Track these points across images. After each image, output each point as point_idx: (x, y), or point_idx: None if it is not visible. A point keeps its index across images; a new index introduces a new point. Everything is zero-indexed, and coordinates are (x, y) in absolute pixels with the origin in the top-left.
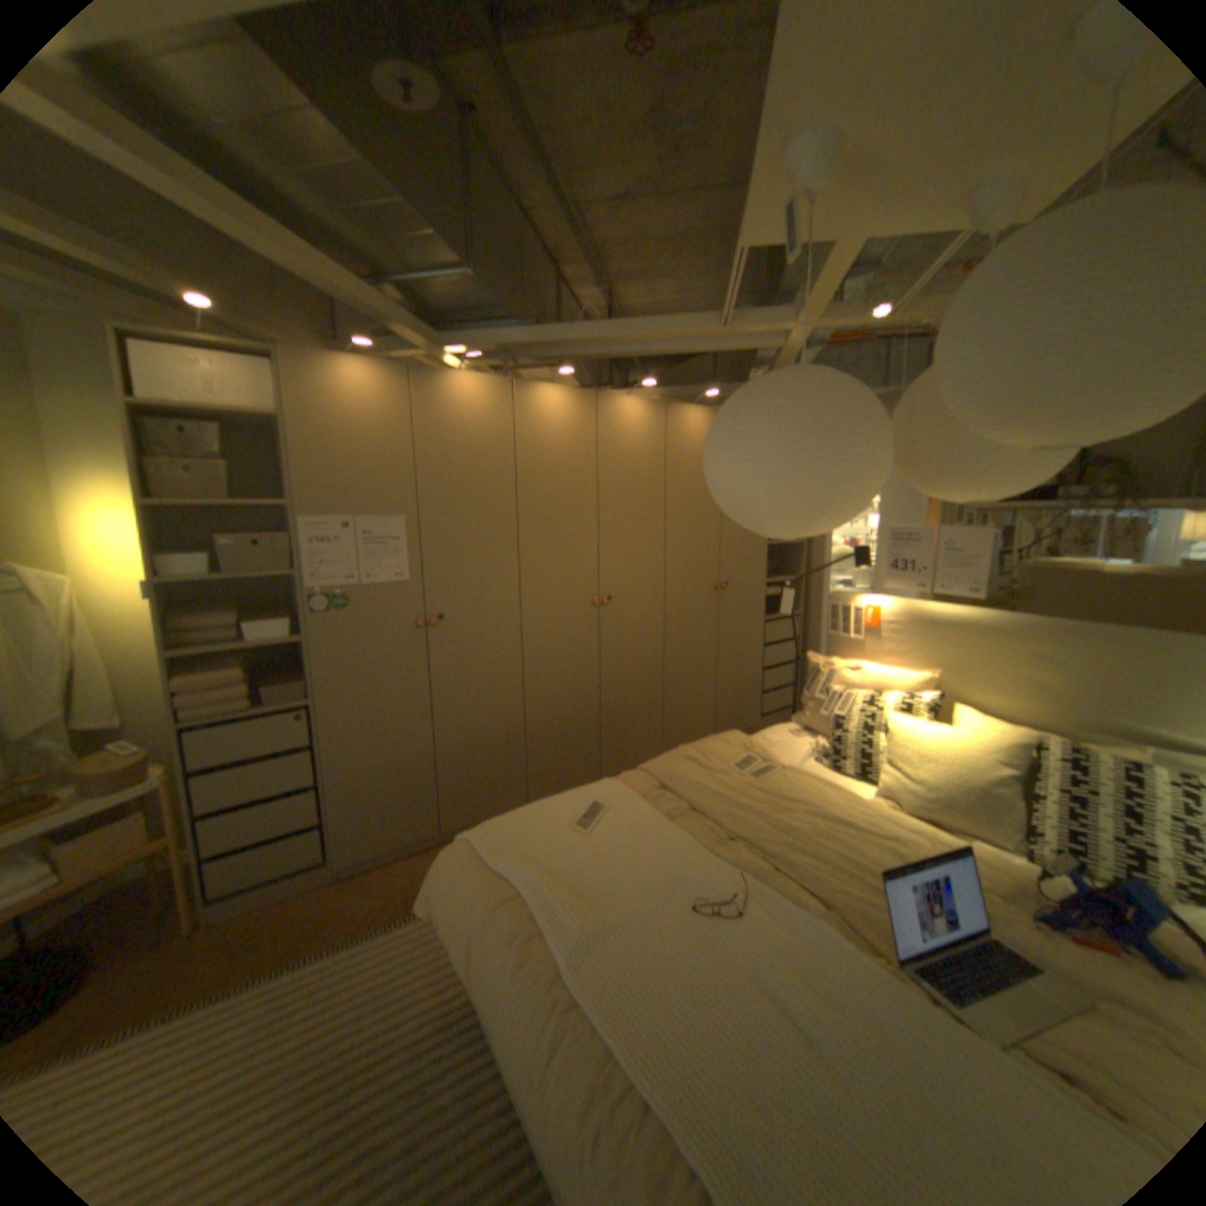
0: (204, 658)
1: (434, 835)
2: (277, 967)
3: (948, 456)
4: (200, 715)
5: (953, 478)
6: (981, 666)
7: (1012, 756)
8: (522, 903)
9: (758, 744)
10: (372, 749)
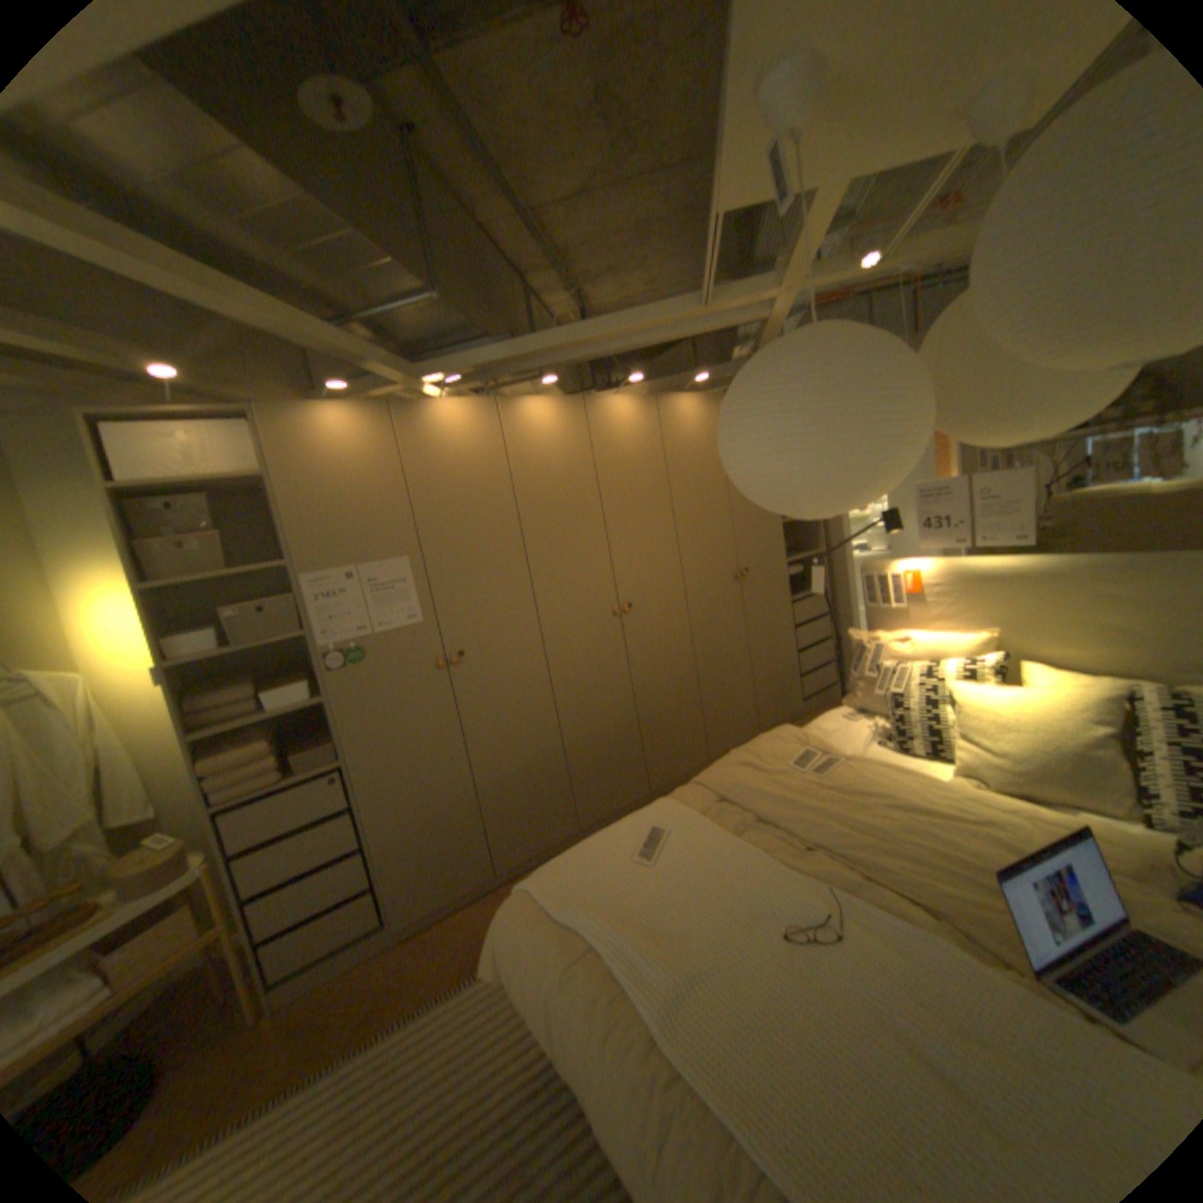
0: (228, 735)
1: (489, 879)
2: (349, 1047)
3: (993, 396)
4: (232, 795)
5: (1002, 420)
6: (1044, 618)
7: (1102, 712)
8: (597, 958)
9: (814, 736)
10: (413, 801)
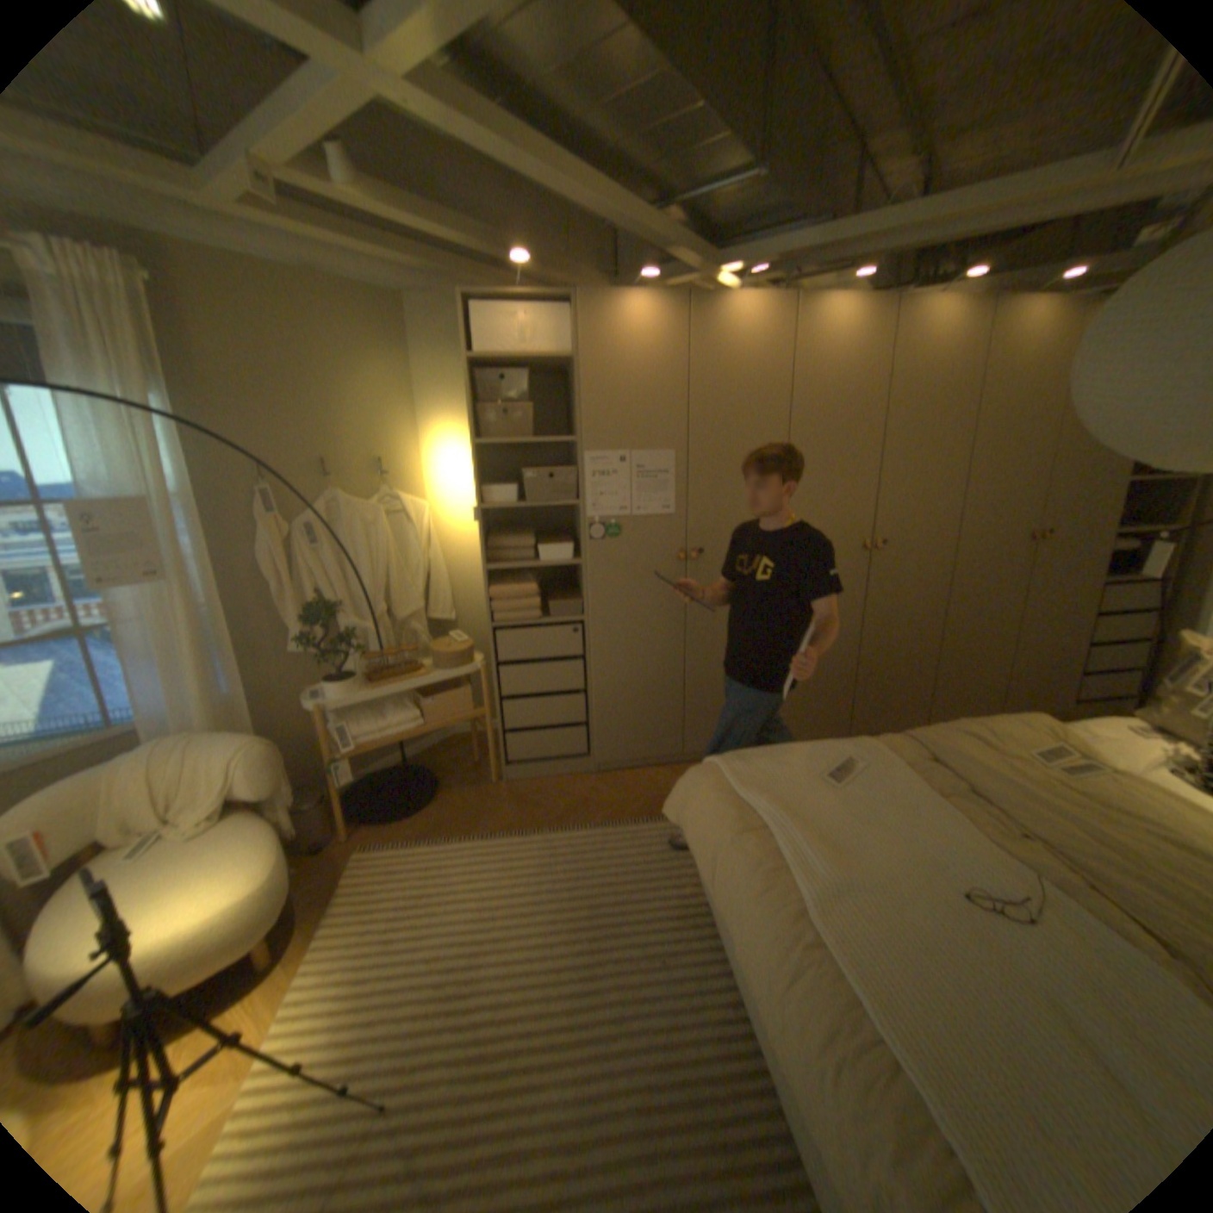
0: (510, 573)
1: (677, 753)
2: (553, 826)
3: None
4: (507, 619)
5: None
6: None
7: None
8: (768, 836)
9: (1077, 736)
10: (631, 667)
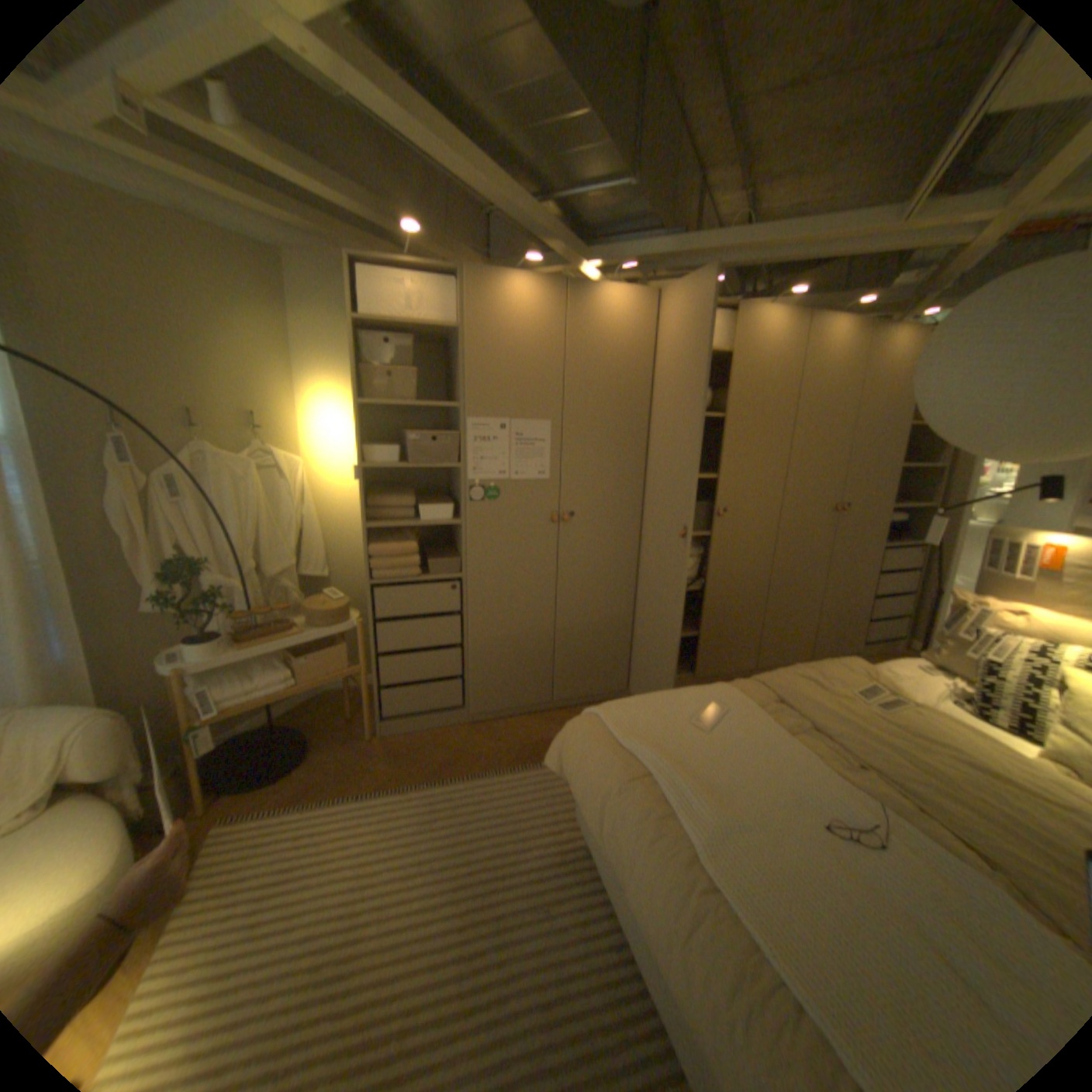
0: (389, 531)
1: (547, 701)
2: (431, 780)
3: None
4: (387, 576)
5: None
6: None
7: None
8: (654, 783)
9: (885, 676)
10: (507, 621)
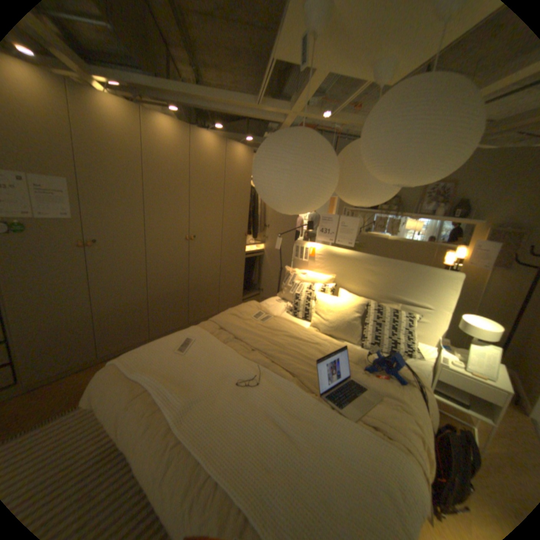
0: None
1: (92, 360)
2: None
3: (356, 185)
4: None
5: (356, 195)
6: (349, 274)
7: (358, 309)
8: (148, 395)
9: (263, 306)
10: (48, 317)
